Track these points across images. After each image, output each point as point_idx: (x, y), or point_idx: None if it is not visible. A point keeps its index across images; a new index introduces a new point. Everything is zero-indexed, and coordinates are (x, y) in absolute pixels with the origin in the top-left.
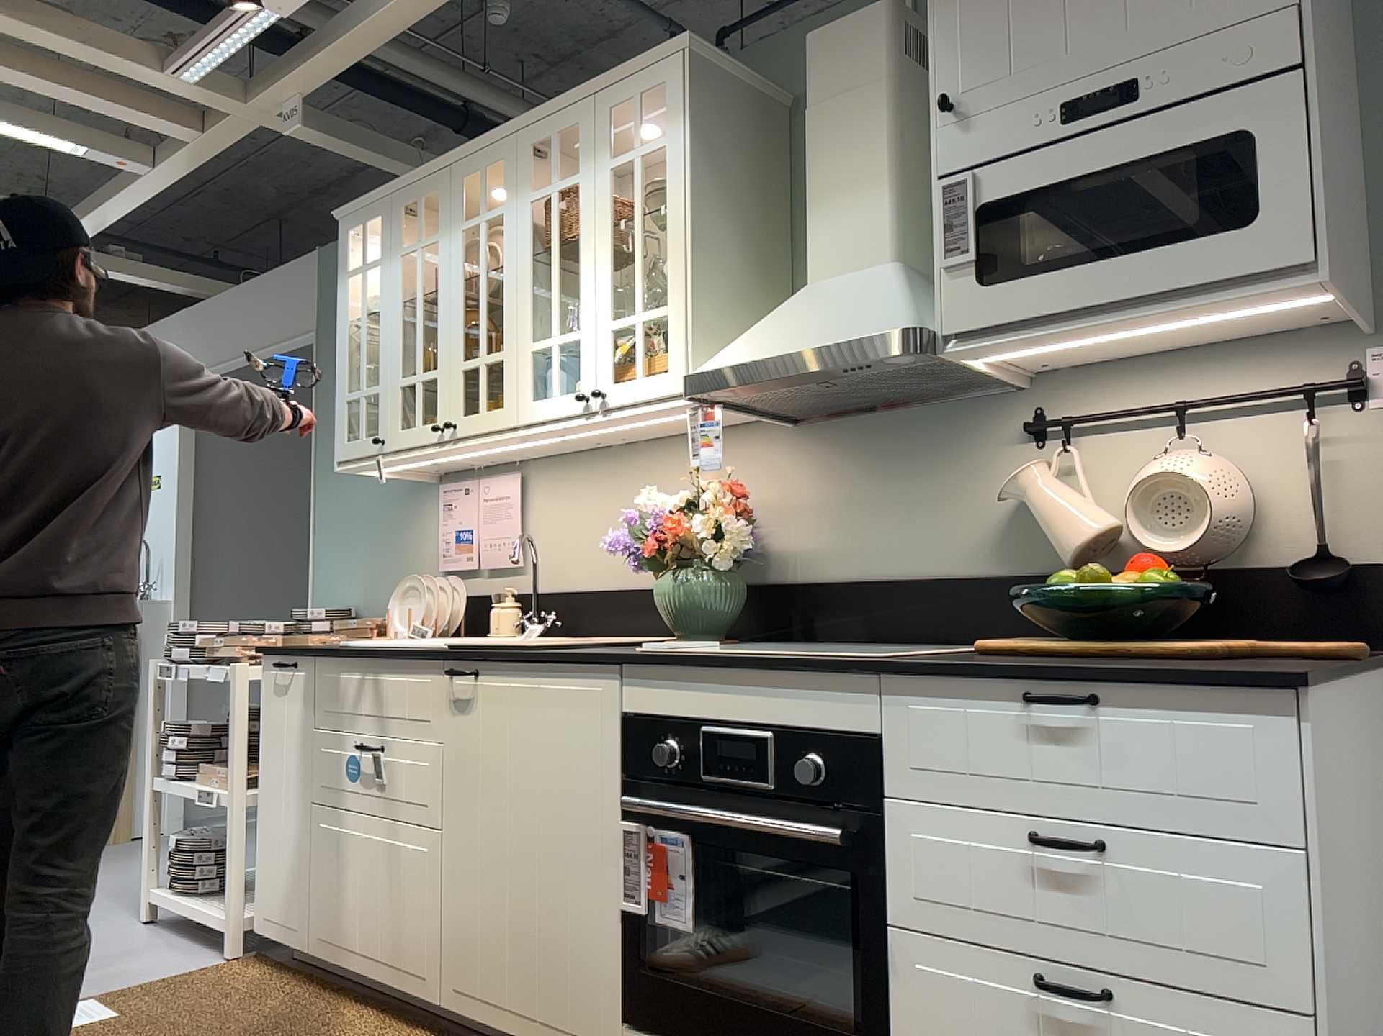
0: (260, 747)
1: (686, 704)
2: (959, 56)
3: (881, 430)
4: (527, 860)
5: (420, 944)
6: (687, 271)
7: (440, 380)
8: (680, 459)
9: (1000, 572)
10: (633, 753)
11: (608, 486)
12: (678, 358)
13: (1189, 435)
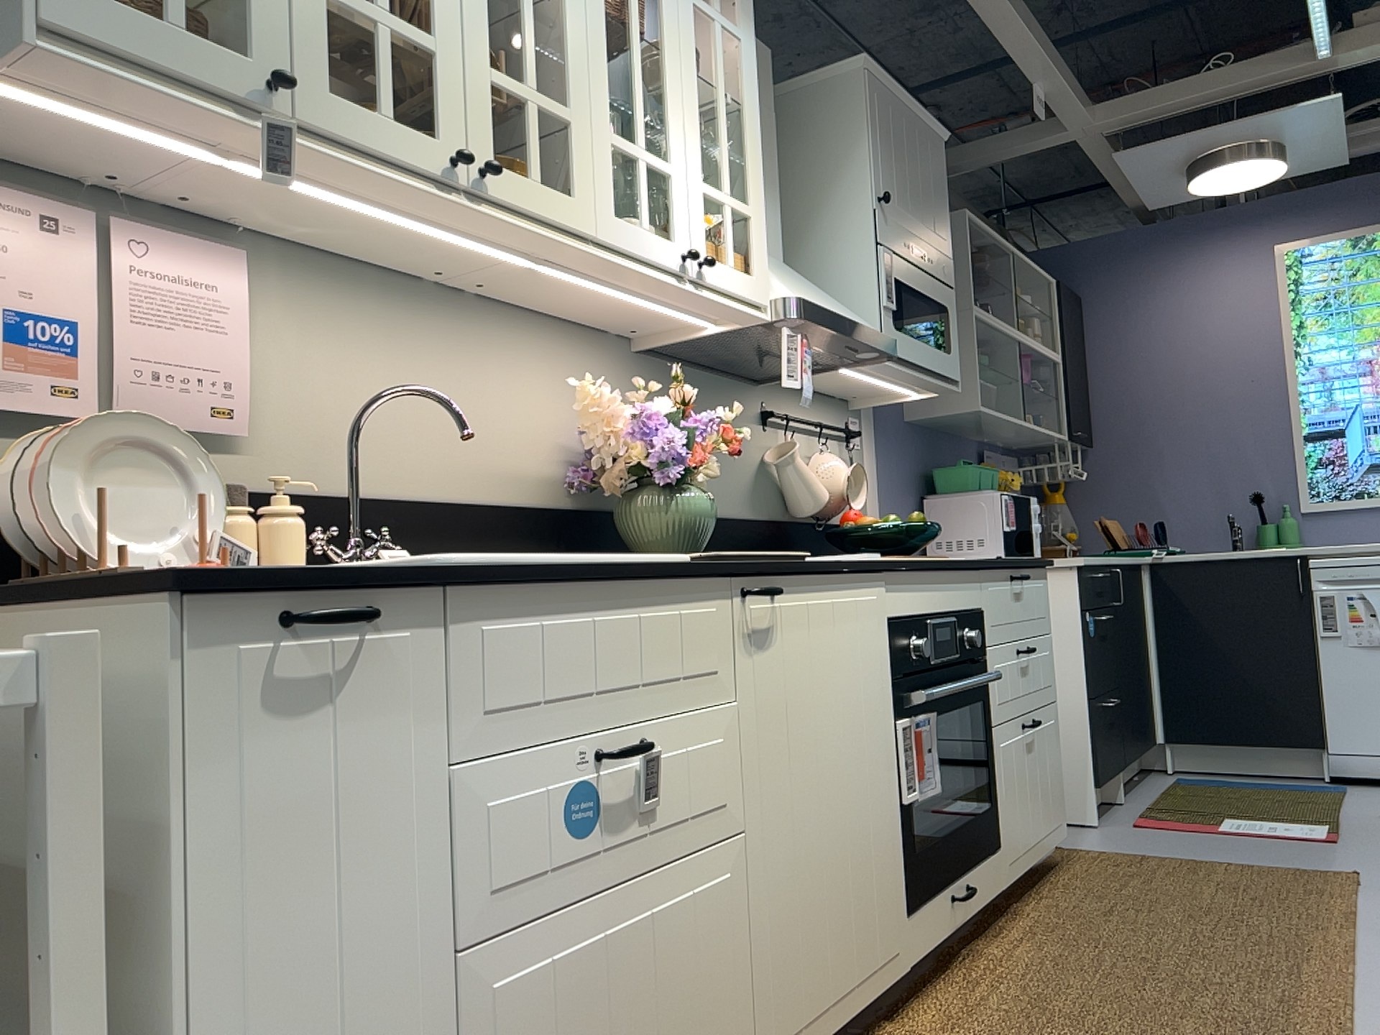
0: (172, 913)
1: (921, 602)
2: (883, 172)
3: (694, 384)
4: (838, 806)
5: (730, 1030)
6: (763, 187)
7: (444, 65)
8: (526, 343)
9: (758, 517)
10: (898, 653)
11: (423, 343)
12: (765, 271)
13: (817, 443)
